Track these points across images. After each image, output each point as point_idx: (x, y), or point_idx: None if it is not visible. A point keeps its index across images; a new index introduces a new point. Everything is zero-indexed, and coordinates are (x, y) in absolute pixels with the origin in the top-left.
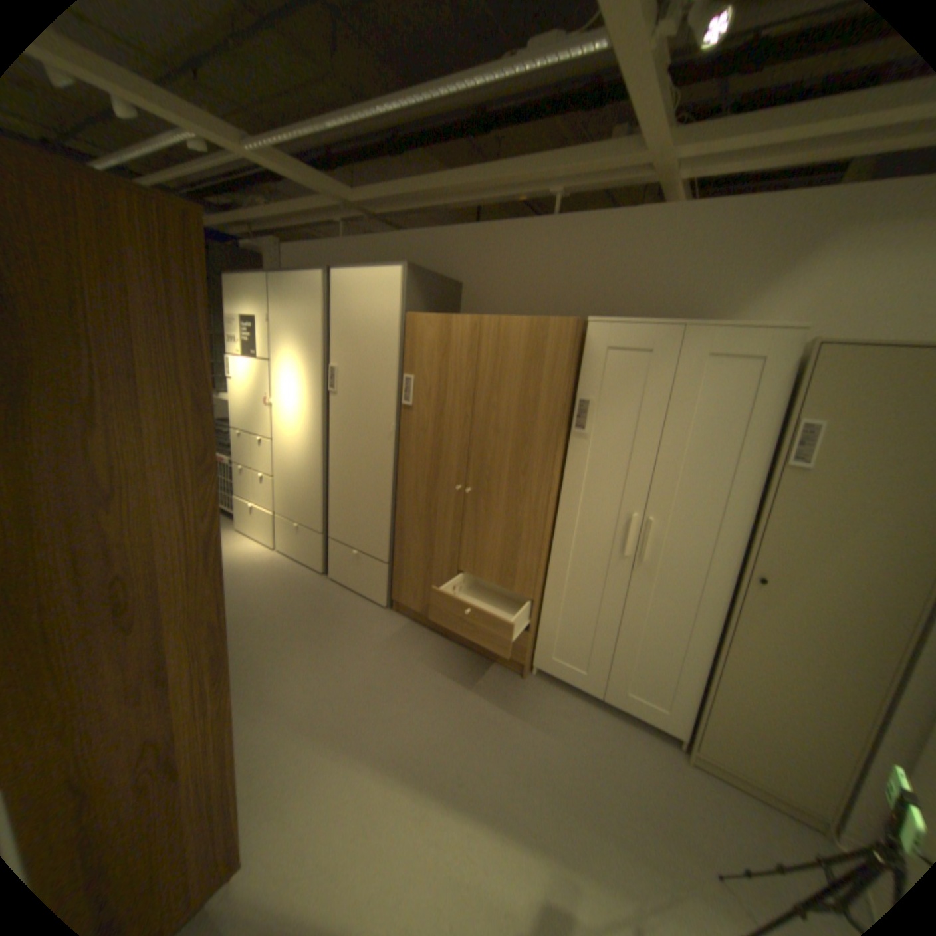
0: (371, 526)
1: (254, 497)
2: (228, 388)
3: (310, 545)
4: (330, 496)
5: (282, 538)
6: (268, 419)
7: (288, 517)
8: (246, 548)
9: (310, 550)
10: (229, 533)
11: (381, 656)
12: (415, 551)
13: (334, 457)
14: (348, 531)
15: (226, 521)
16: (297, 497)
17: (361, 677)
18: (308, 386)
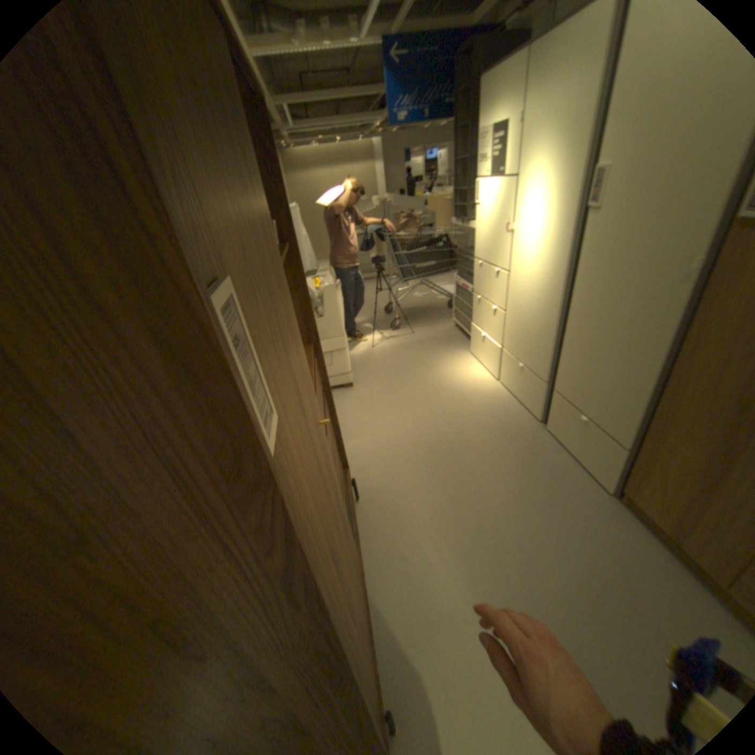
0: (615, 398)
1: (487, 327)
2: (476, 215)
3: (532, 389)
4: (563, 344)
5: (506, 373)
6: (507, 247)
7: (515, 354)
8: (475, 372)
9: (531, 394)
10: (465, 354)
11: (594, 564)
12: (686, 458)
13: (577, 298)
14: (579, 391)
15: (465, 341)
16: (526, 337)
17: (563, 581)
18: (559, 202)
